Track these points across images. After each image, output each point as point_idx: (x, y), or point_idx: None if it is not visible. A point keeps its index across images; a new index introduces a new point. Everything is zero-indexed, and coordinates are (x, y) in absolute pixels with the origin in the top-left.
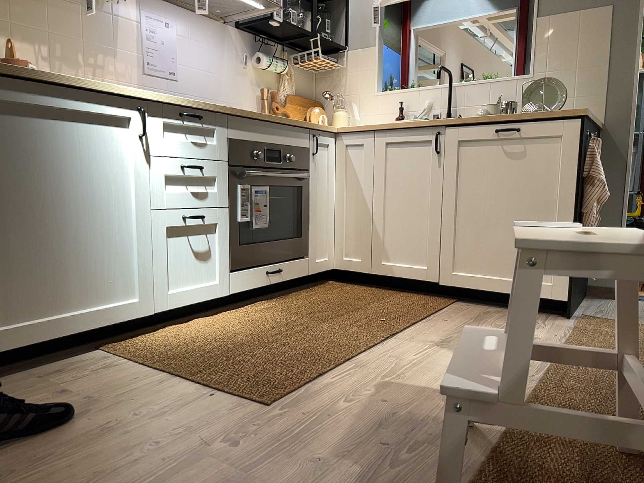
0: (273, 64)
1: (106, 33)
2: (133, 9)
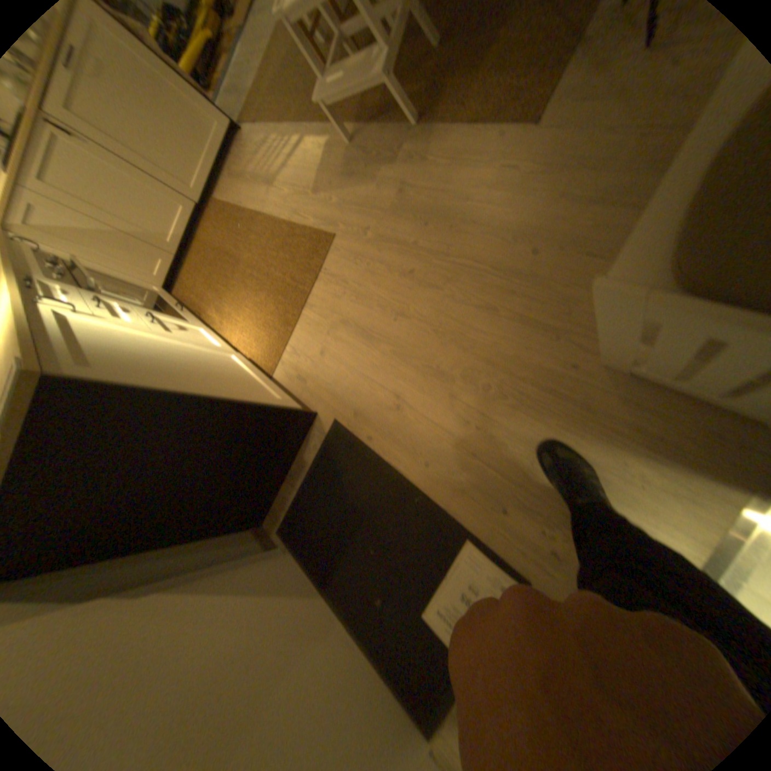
0: None
1: None
2: None
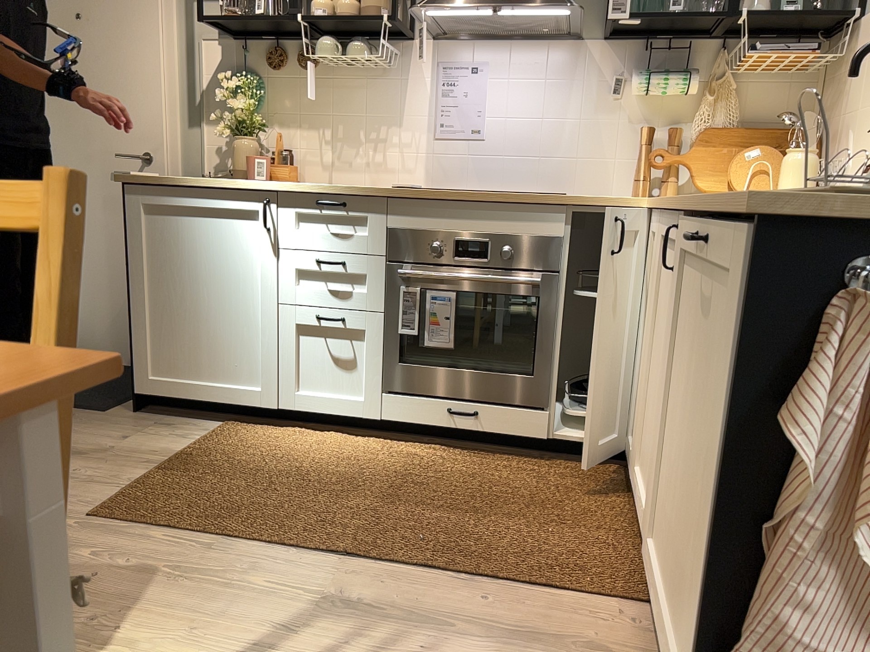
0: (651, 84)
1: (388, 99)
2: (424, 62)
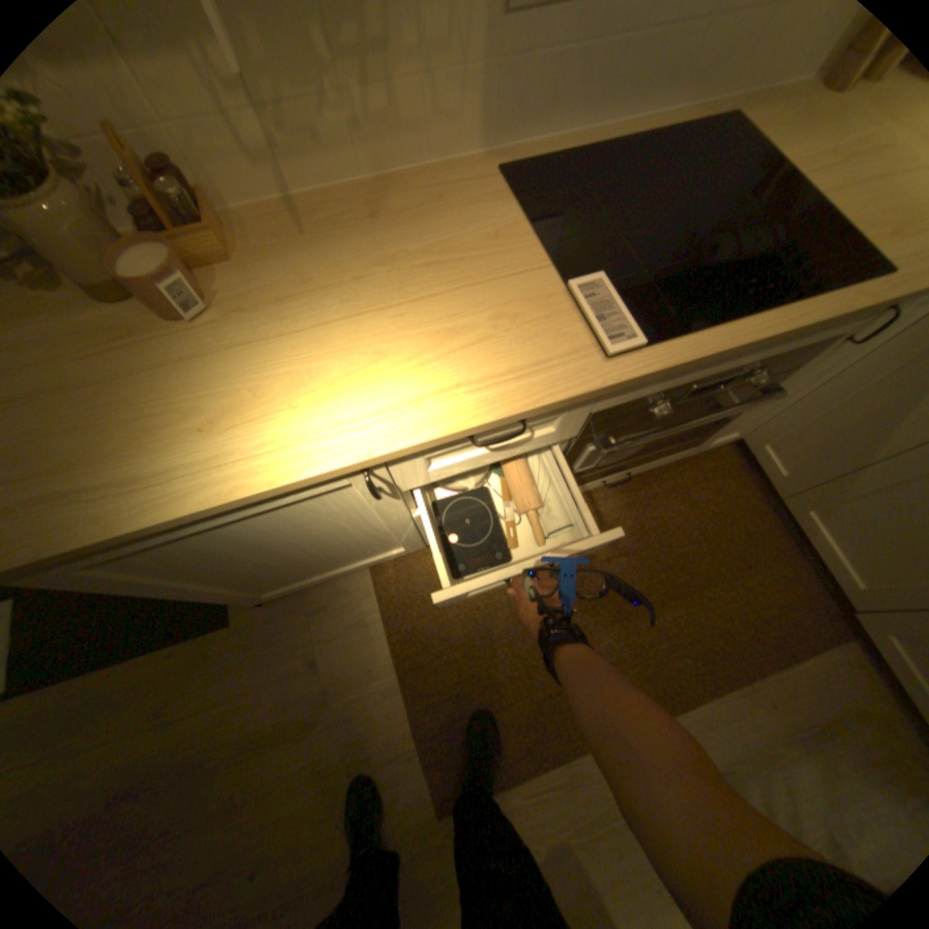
0: None
1: None
2: None
